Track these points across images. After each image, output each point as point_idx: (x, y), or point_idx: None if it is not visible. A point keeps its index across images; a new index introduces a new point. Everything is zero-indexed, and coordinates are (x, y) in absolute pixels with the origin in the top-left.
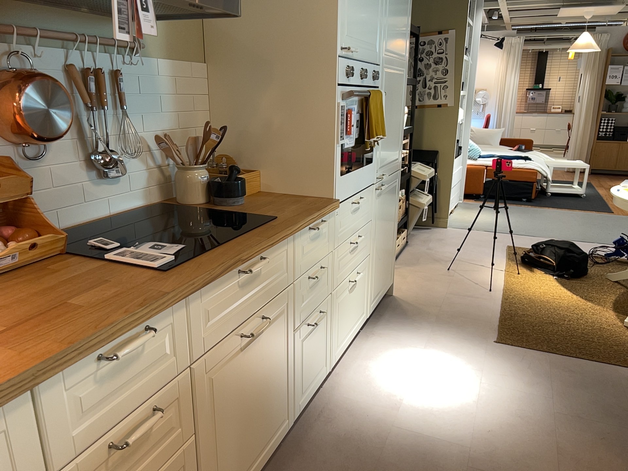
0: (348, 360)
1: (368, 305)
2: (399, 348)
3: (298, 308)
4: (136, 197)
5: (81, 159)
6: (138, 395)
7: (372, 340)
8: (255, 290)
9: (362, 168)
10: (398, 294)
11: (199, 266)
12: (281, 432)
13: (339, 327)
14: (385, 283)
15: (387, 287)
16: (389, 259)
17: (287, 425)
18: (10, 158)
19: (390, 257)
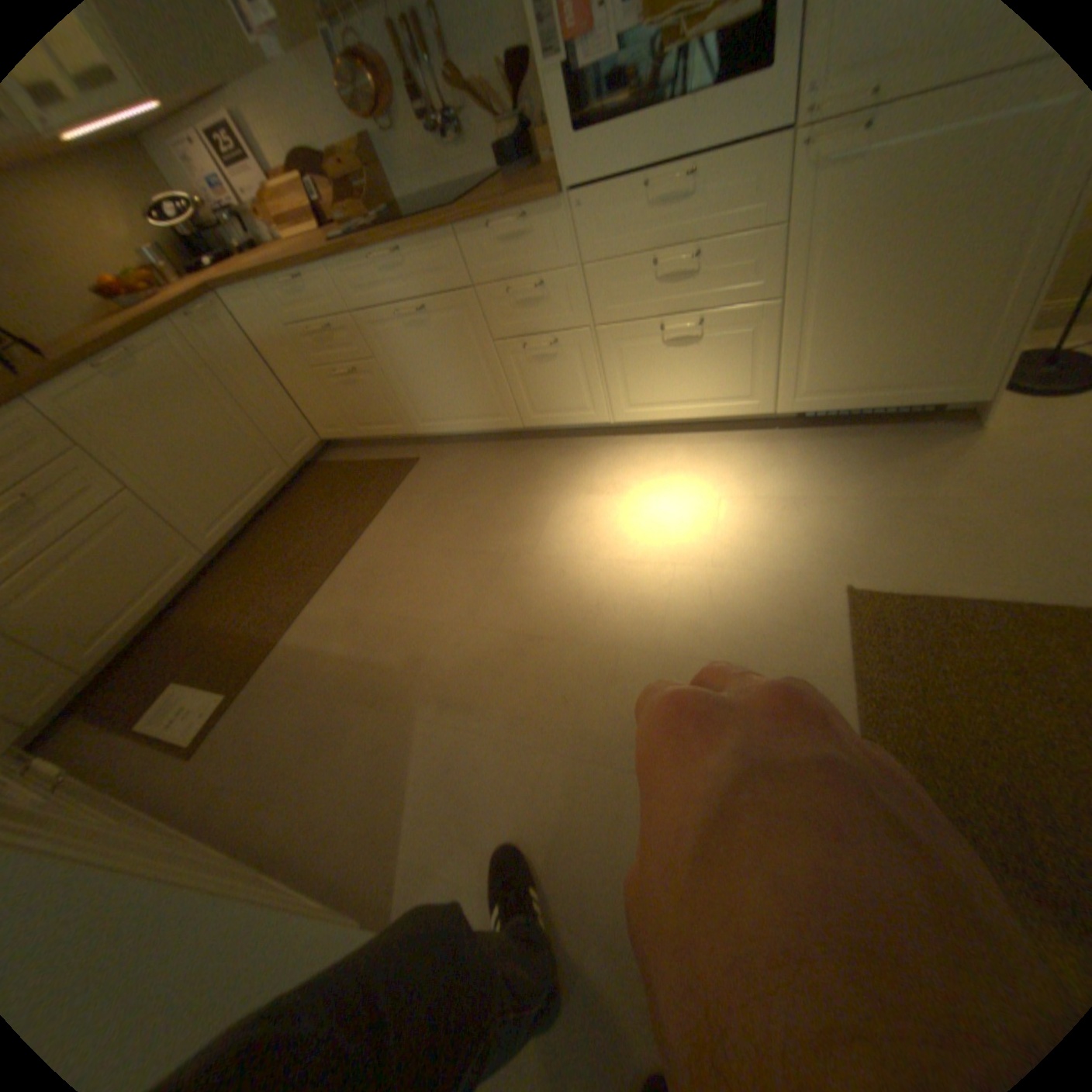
0: (681, 440)
1: (780, 393)
2: (744, 473)
3: (496, 318)
4: (486, 157)
5: (420, 121)
6: (314, 311)
7: (752, 445)
8: (404, 277)
9: (689, 96)
10: (1004, 433)
11: (332, 242)
12: (501, 423)
13: (631, 380)
14: (912, 383)
15: (928, 395)
16: (958, 336)
17: (510, 423)
18: (374, 130)
19: (960, 330)
